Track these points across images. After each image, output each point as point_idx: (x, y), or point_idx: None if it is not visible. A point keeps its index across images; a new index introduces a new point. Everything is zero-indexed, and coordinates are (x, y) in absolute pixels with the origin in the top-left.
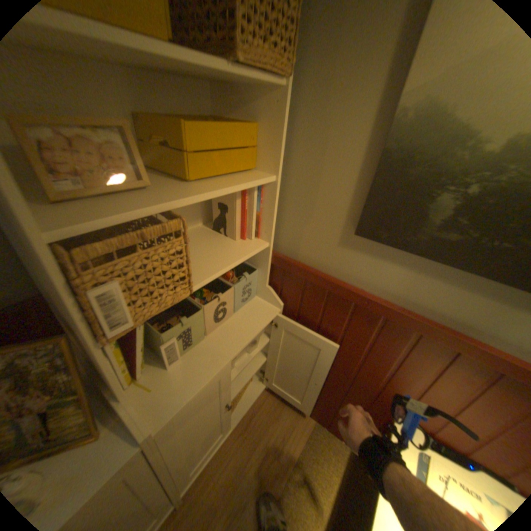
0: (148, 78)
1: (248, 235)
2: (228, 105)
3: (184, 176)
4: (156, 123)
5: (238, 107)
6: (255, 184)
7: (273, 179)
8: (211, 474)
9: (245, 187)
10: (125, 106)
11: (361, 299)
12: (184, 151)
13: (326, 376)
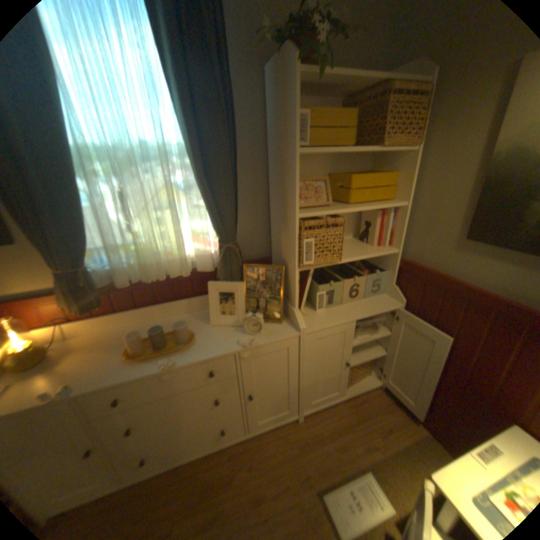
0: (338, 158)
1: (382, 243)
2: (380, 164)
3: (347, 202)
4: (338, 178)
5: (386, 164)
6: (389, 206)
7: (404, 204)
8: (325, 419)
9: (381, 207)
10: (325, 172)
11: (472, 293)
12: (349, 189)
13: (442, 377)
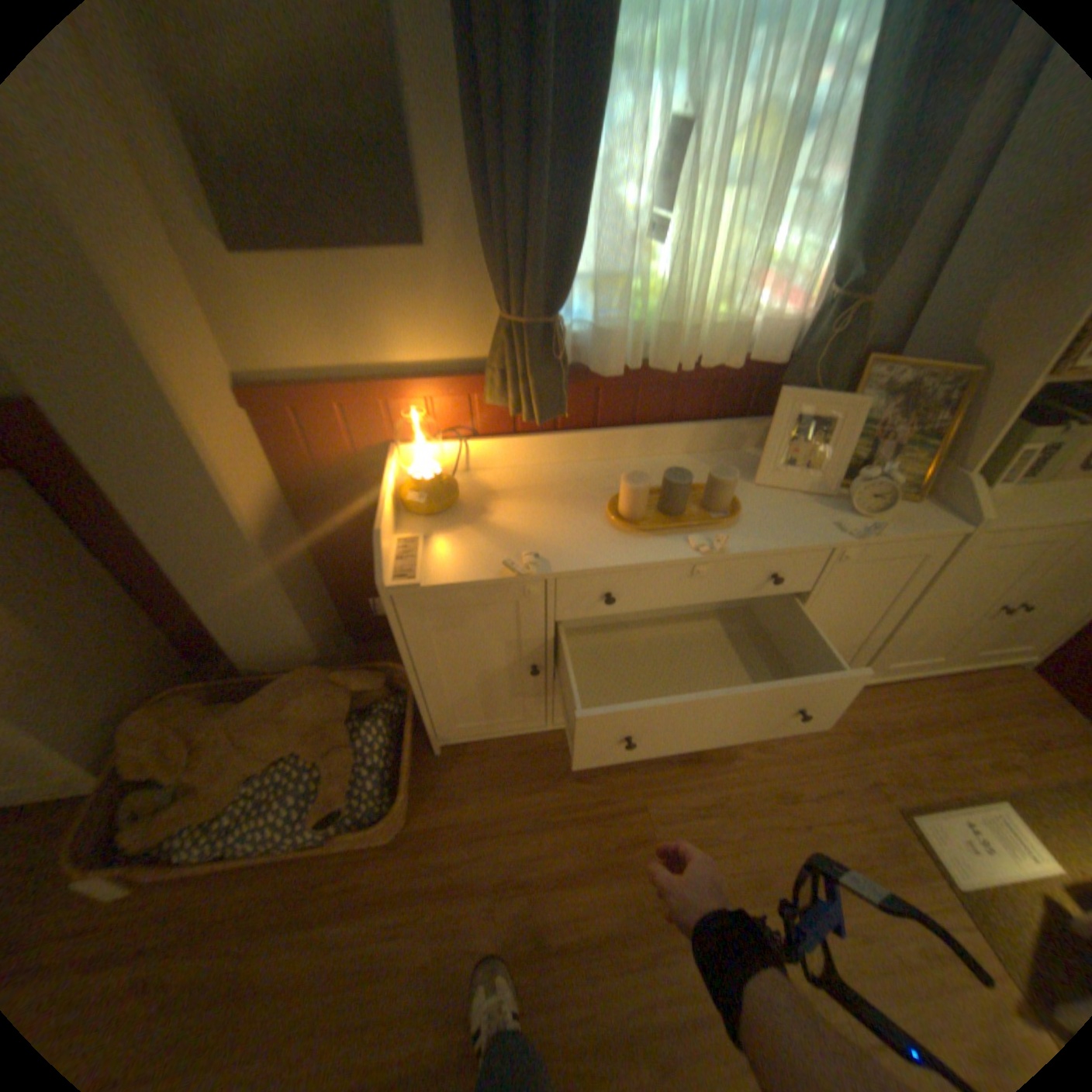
0: None
1: None
2: None
3: None
4: None
5: None
6: None
7: None
8: (900, 699)
9: None
10: None
11: None
12: None
13: None
